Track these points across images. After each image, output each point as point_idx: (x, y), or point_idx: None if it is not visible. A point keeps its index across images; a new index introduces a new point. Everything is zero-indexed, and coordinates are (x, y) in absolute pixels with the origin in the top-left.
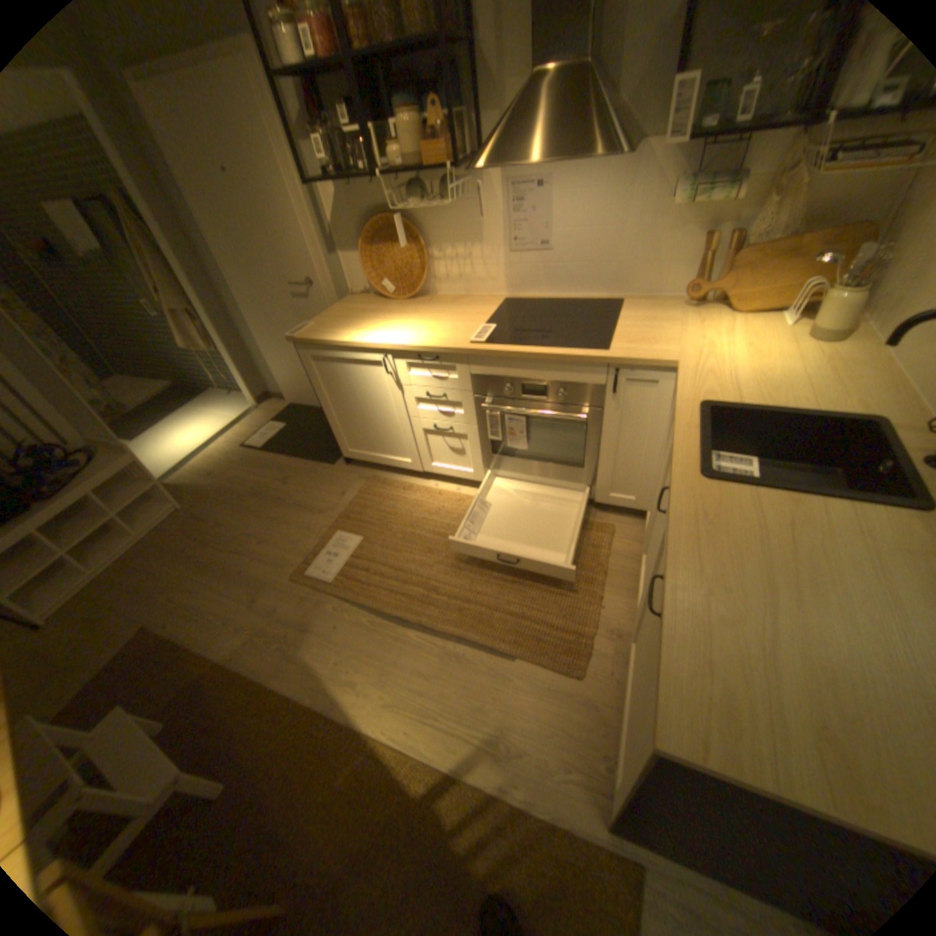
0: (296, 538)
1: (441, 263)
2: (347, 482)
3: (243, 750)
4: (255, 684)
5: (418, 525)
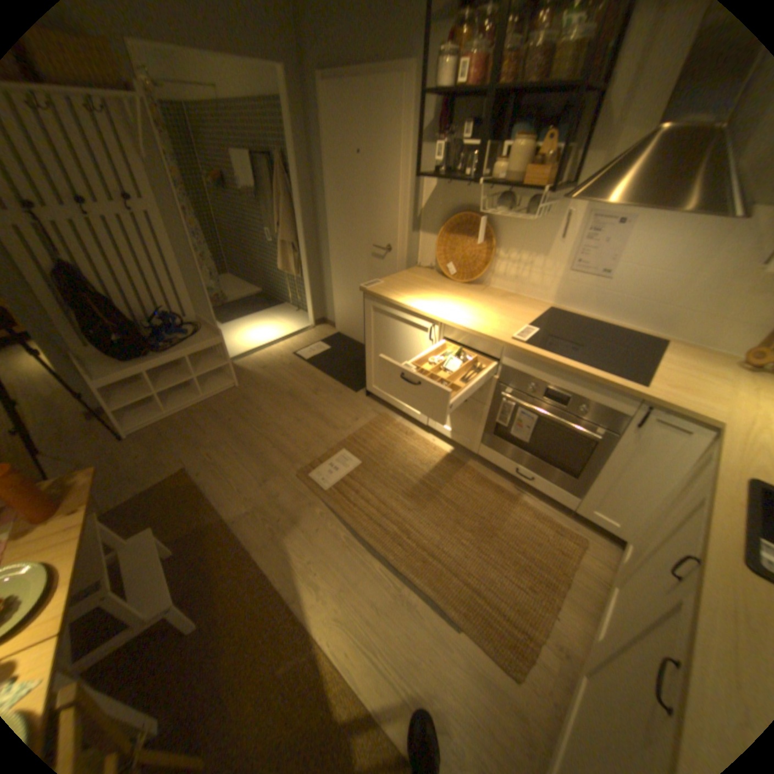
0: (311, 442)
1: (504, 262)
2: (363, 411)
3: (220, 605)
4: (245, 552)
5: (409, 469)
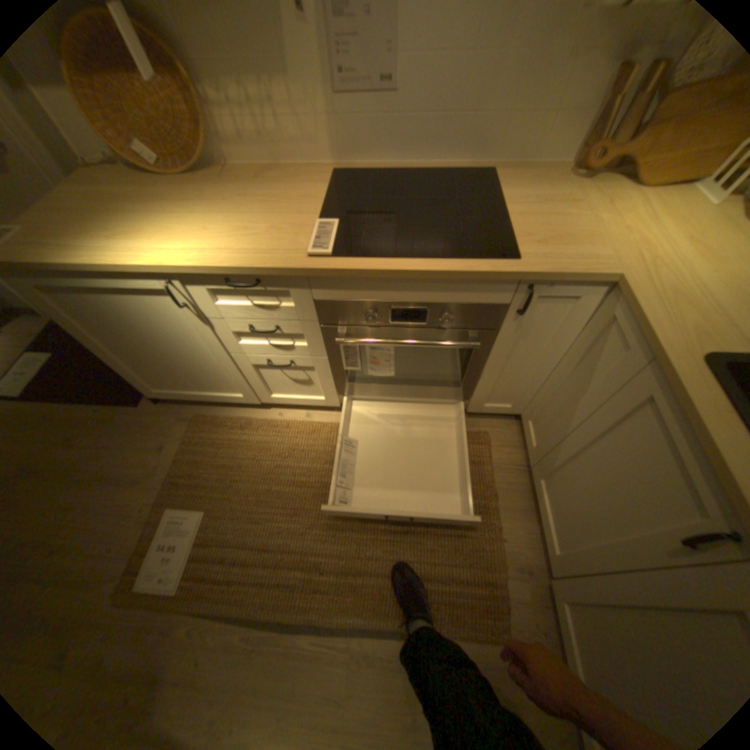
0: (105, 534)
1: (223, 107)
2: (161, 431)
3: None
4: None
5: (271, 477)
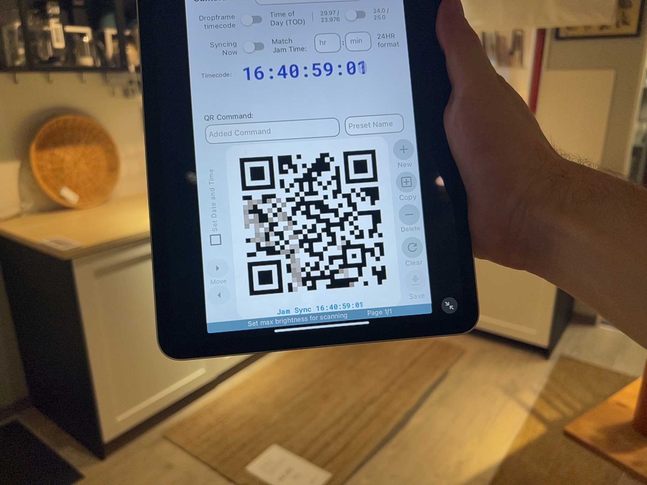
0: None
1: (123, 162)
2: (148, 462)
3: None
4: None
5: (285, 401)
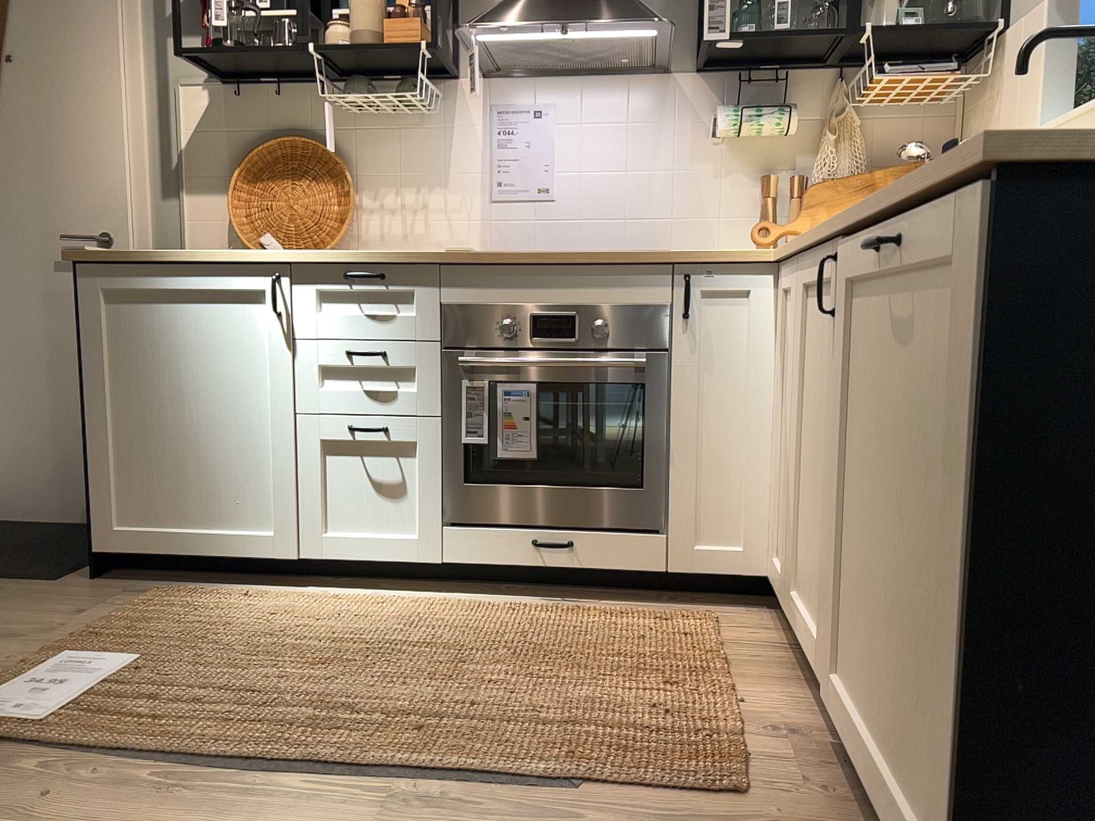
0: None
1: (374, 216)
2: (95, 600)
3: None
4: None
5: (292, 637)
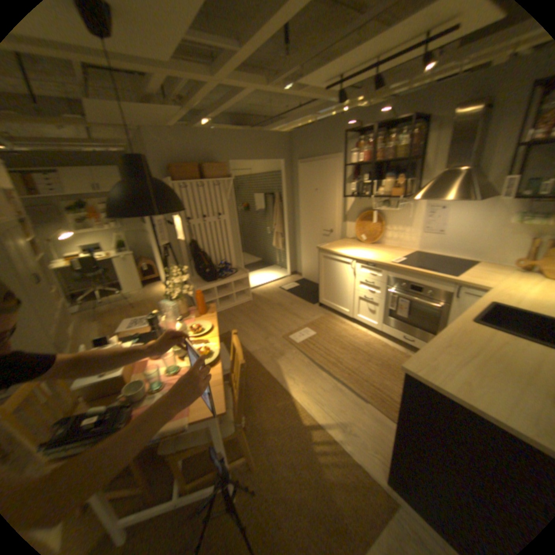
0: (290, 324)
1: (390, 232)
2: (317, 312)
3: (250, 380)
4: (260, 363)
5: (343, 337)
